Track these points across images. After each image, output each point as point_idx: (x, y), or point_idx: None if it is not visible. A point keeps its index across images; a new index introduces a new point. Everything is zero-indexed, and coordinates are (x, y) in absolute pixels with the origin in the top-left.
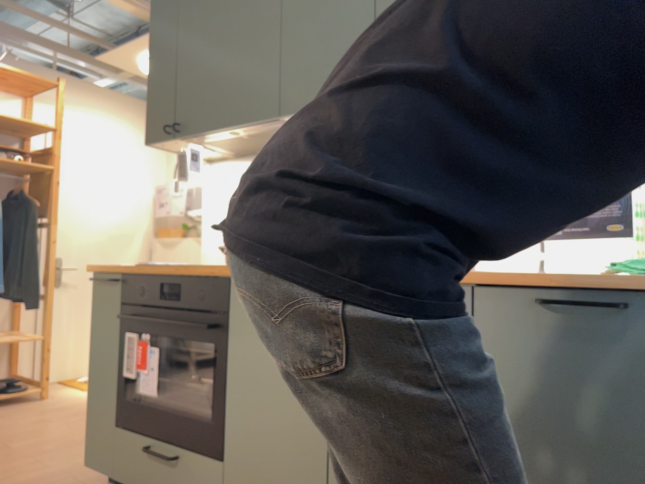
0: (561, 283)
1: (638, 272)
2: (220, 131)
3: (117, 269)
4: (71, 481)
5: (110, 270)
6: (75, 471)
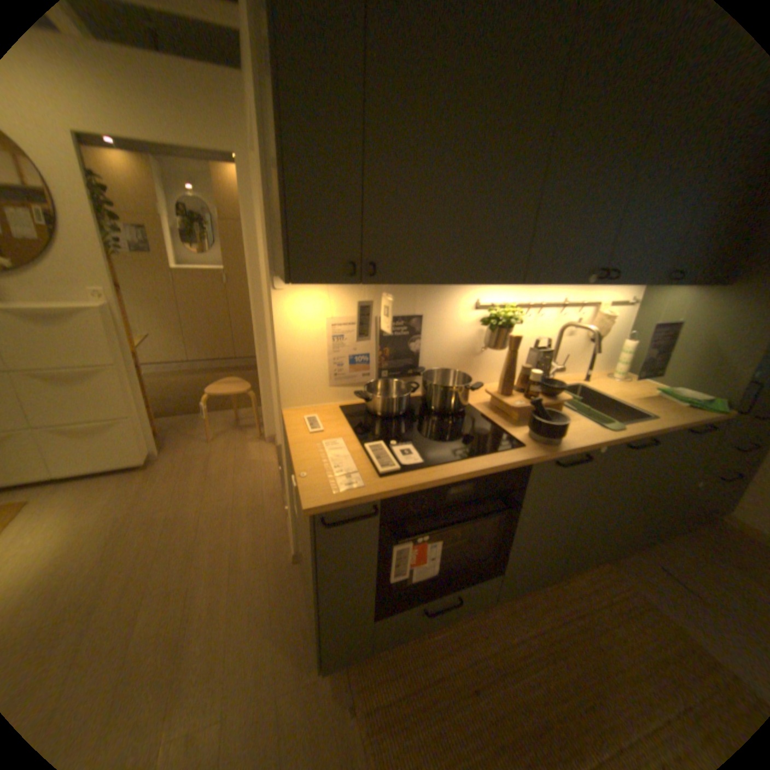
0: (703, 423)
1: (711, 410)
2: (436, 284)
3: (381, 496)
4: (282, 696)
5: (364, 501)
6: (257, 685)
